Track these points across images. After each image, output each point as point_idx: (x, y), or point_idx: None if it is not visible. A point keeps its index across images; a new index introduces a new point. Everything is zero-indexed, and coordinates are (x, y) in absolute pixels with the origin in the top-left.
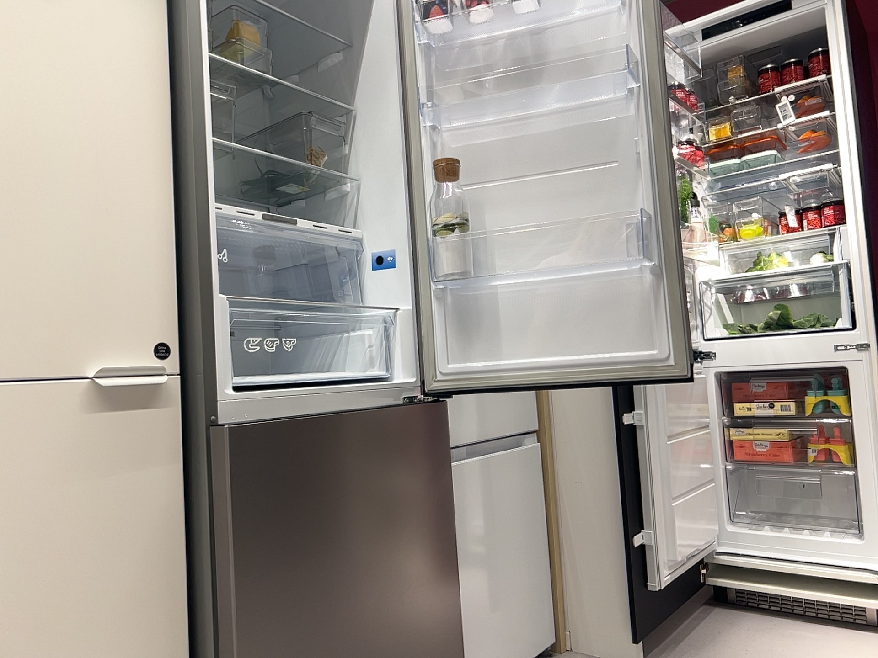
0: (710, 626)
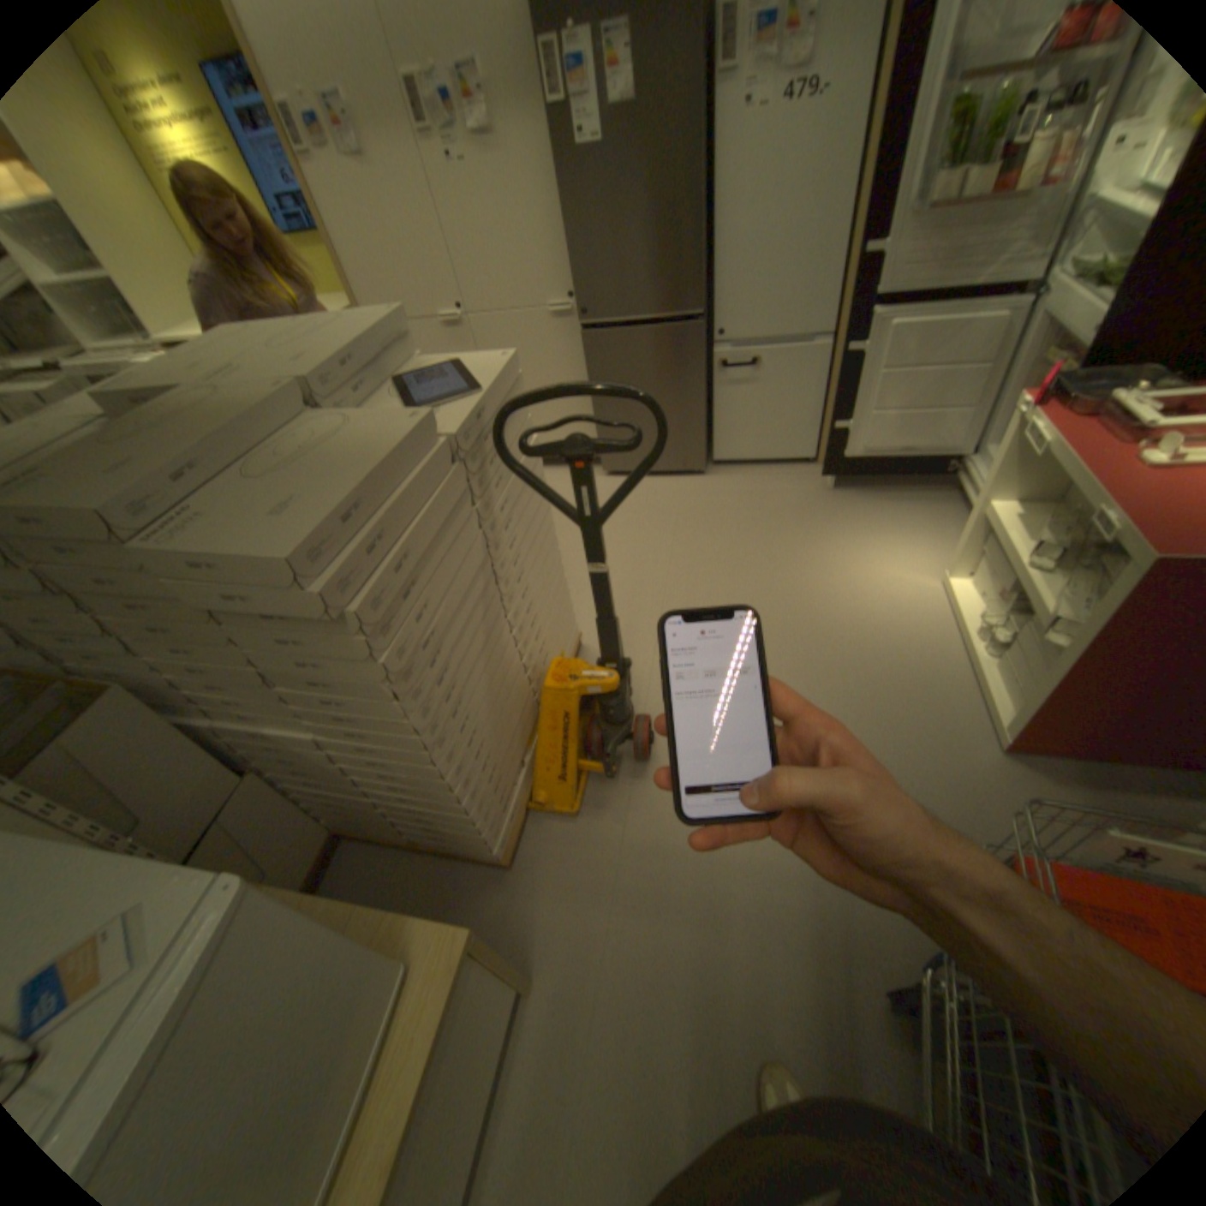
0: (915, 498)
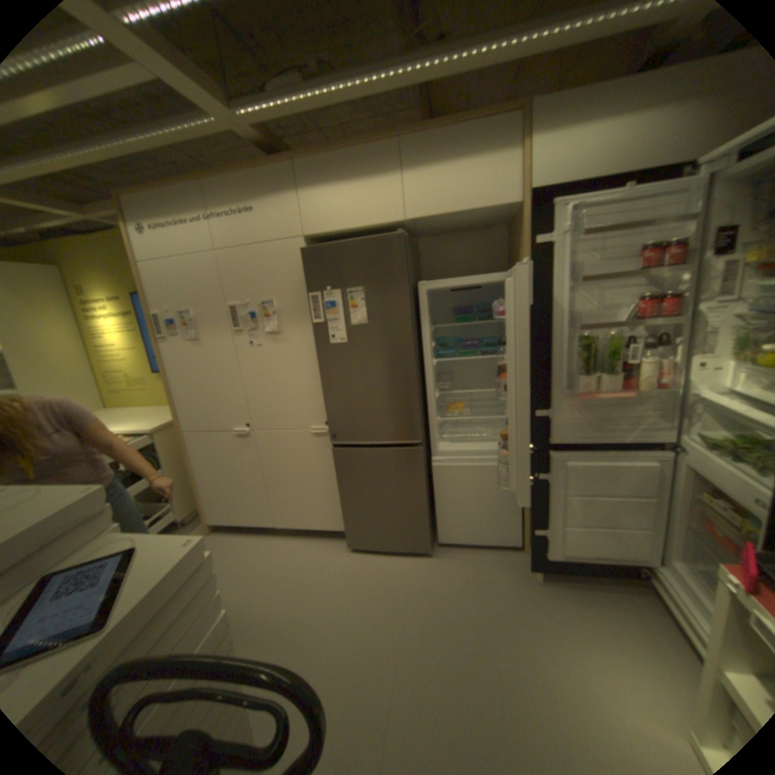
0: (619, 600)
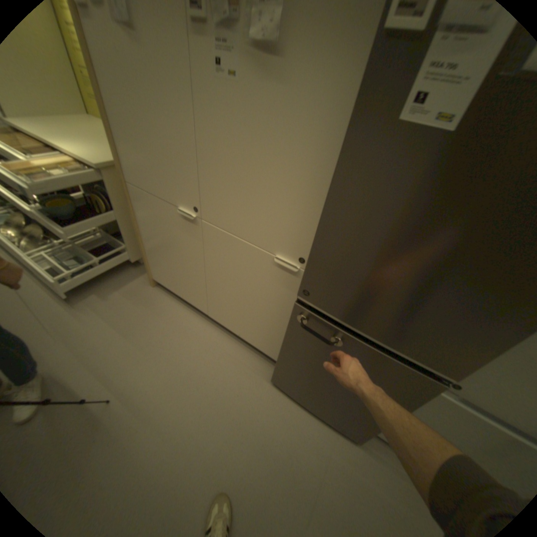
0: None
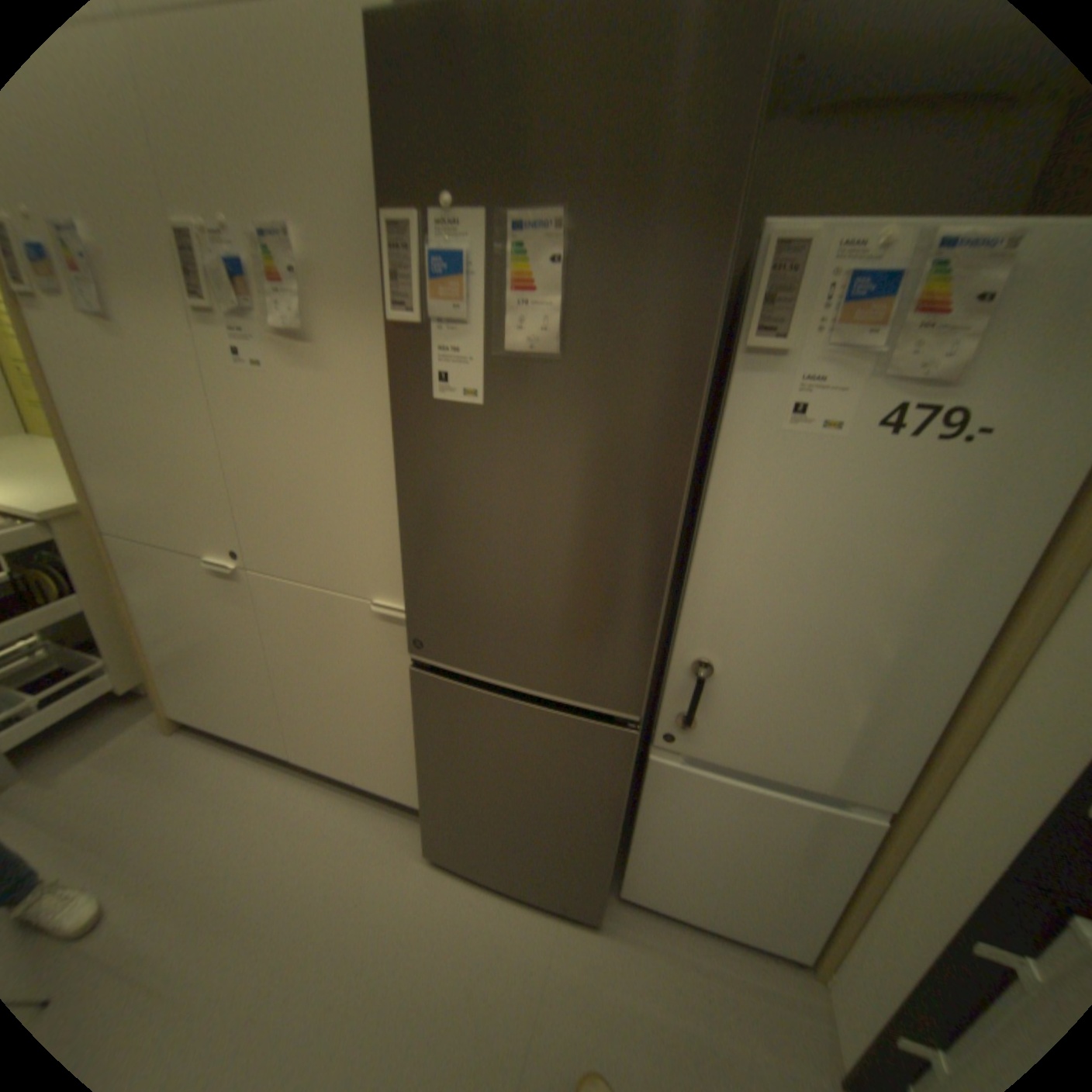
0: None
